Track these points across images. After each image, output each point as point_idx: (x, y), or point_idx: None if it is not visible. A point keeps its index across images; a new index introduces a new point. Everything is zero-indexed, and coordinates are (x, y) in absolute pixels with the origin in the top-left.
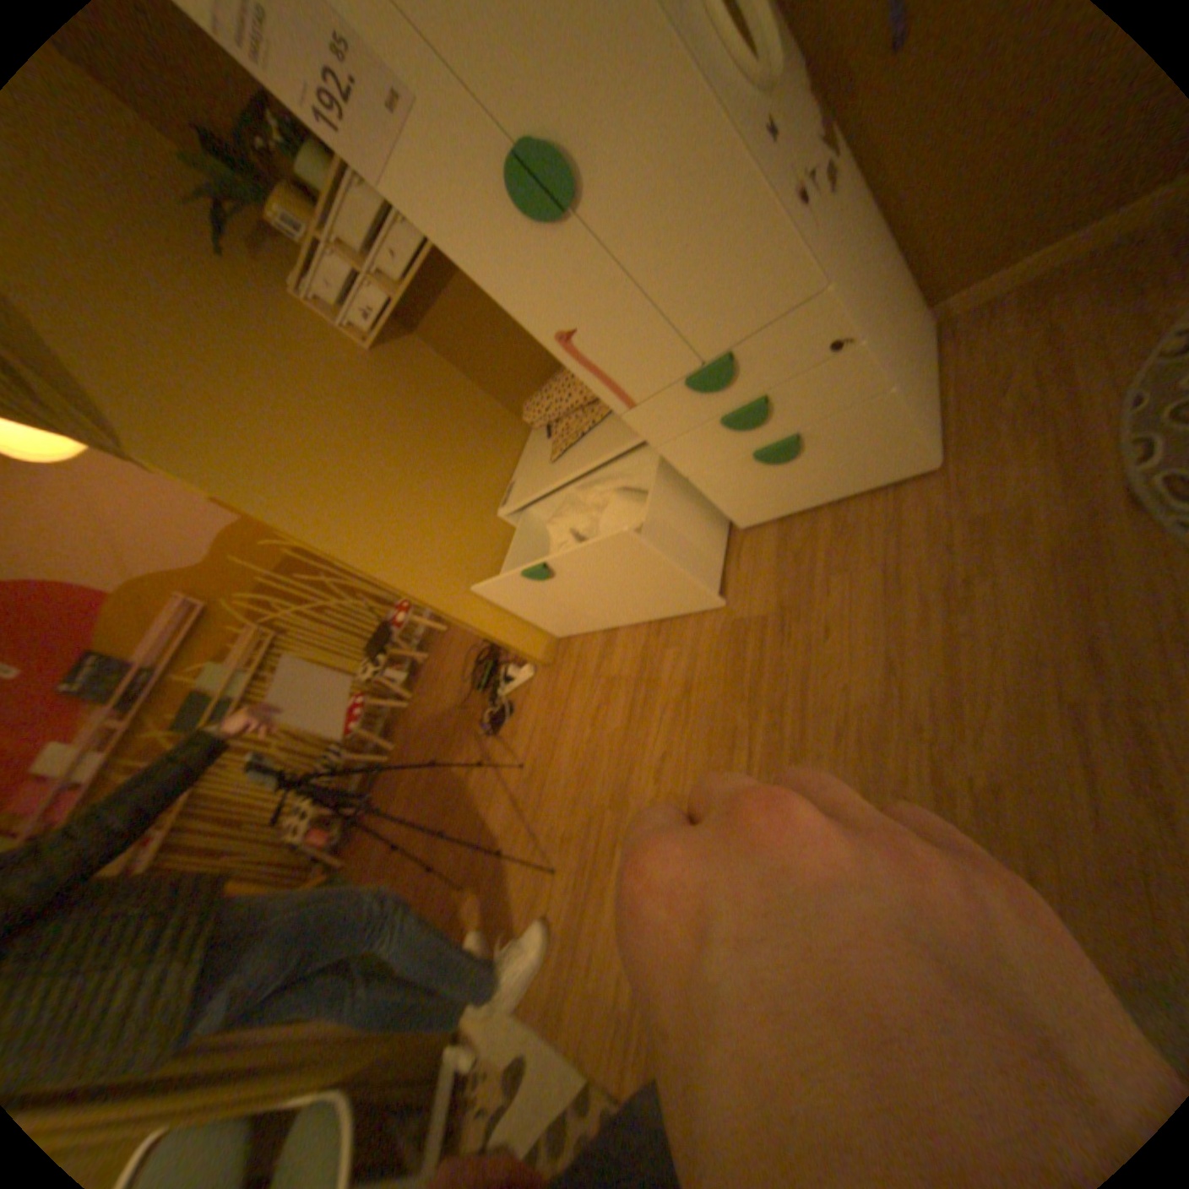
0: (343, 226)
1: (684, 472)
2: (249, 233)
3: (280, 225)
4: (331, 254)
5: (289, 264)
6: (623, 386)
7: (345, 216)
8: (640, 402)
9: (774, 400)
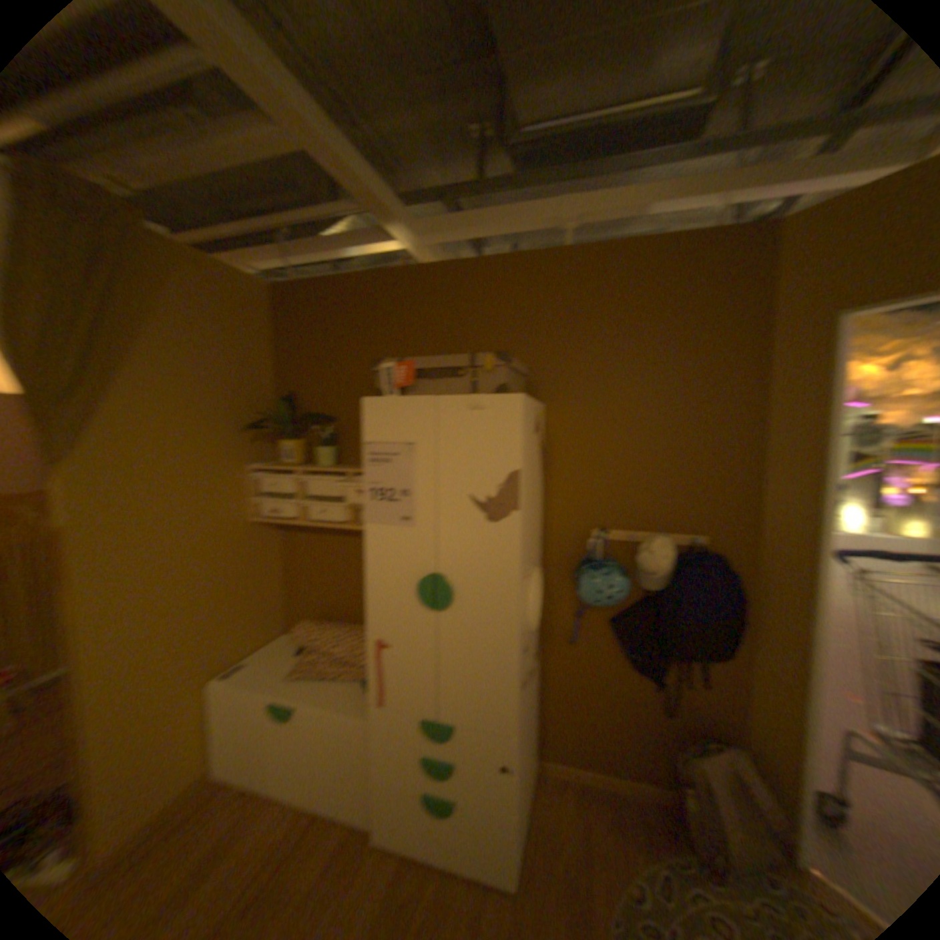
0: (310, 484)
1: (368, 772)
2: (257, 434)
3: (279, 452)
4: (288, 483)
5: (258, 458)
6: (383, 695)
7: (317, 484)
8: (384, 711)
9: (454, 774)
